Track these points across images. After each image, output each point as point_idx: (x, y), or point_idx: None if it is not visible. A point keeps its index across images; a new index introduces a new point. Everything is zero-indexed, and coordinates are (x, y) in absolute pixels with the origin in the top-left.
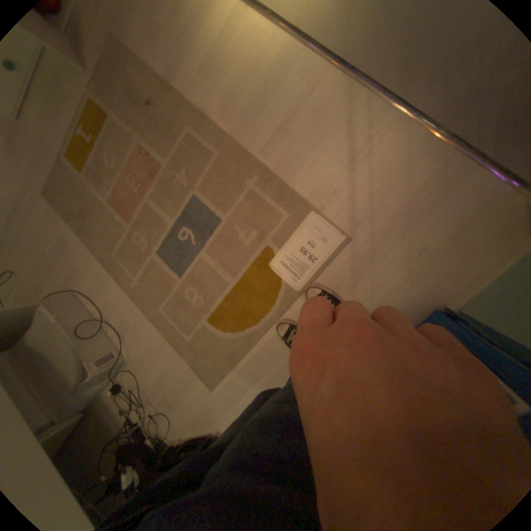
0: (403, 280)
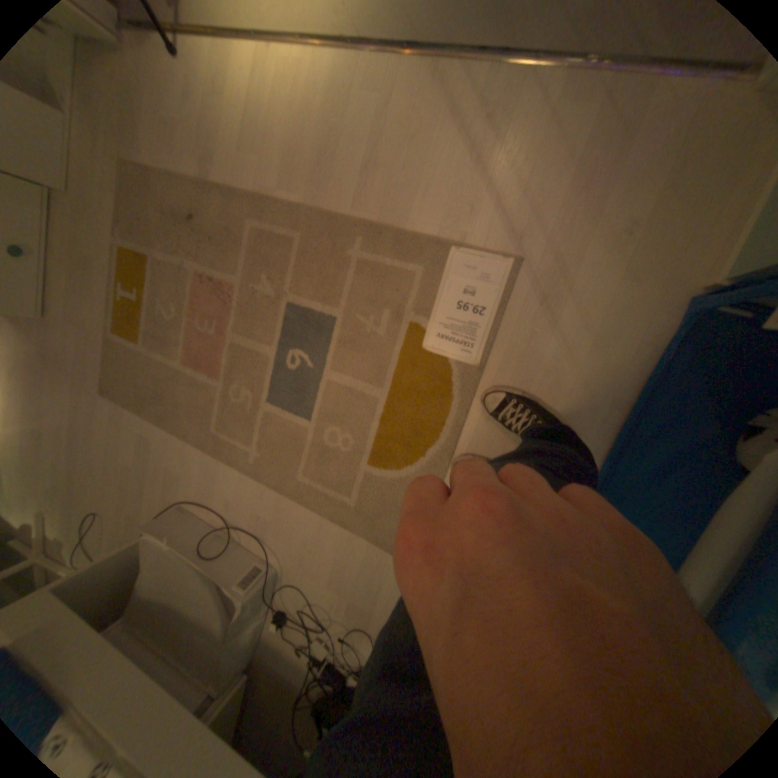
0: (623, 280)
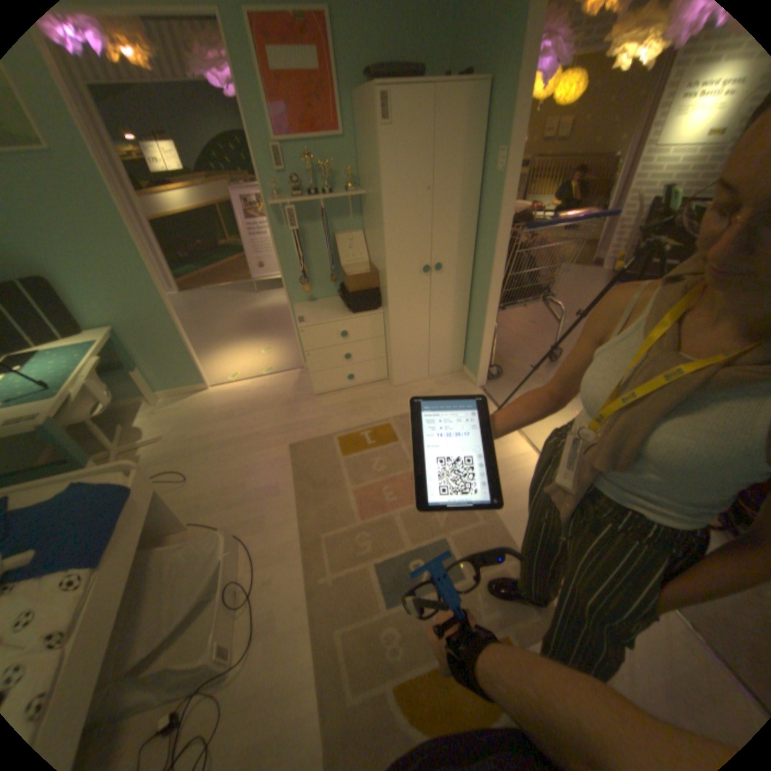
0: None
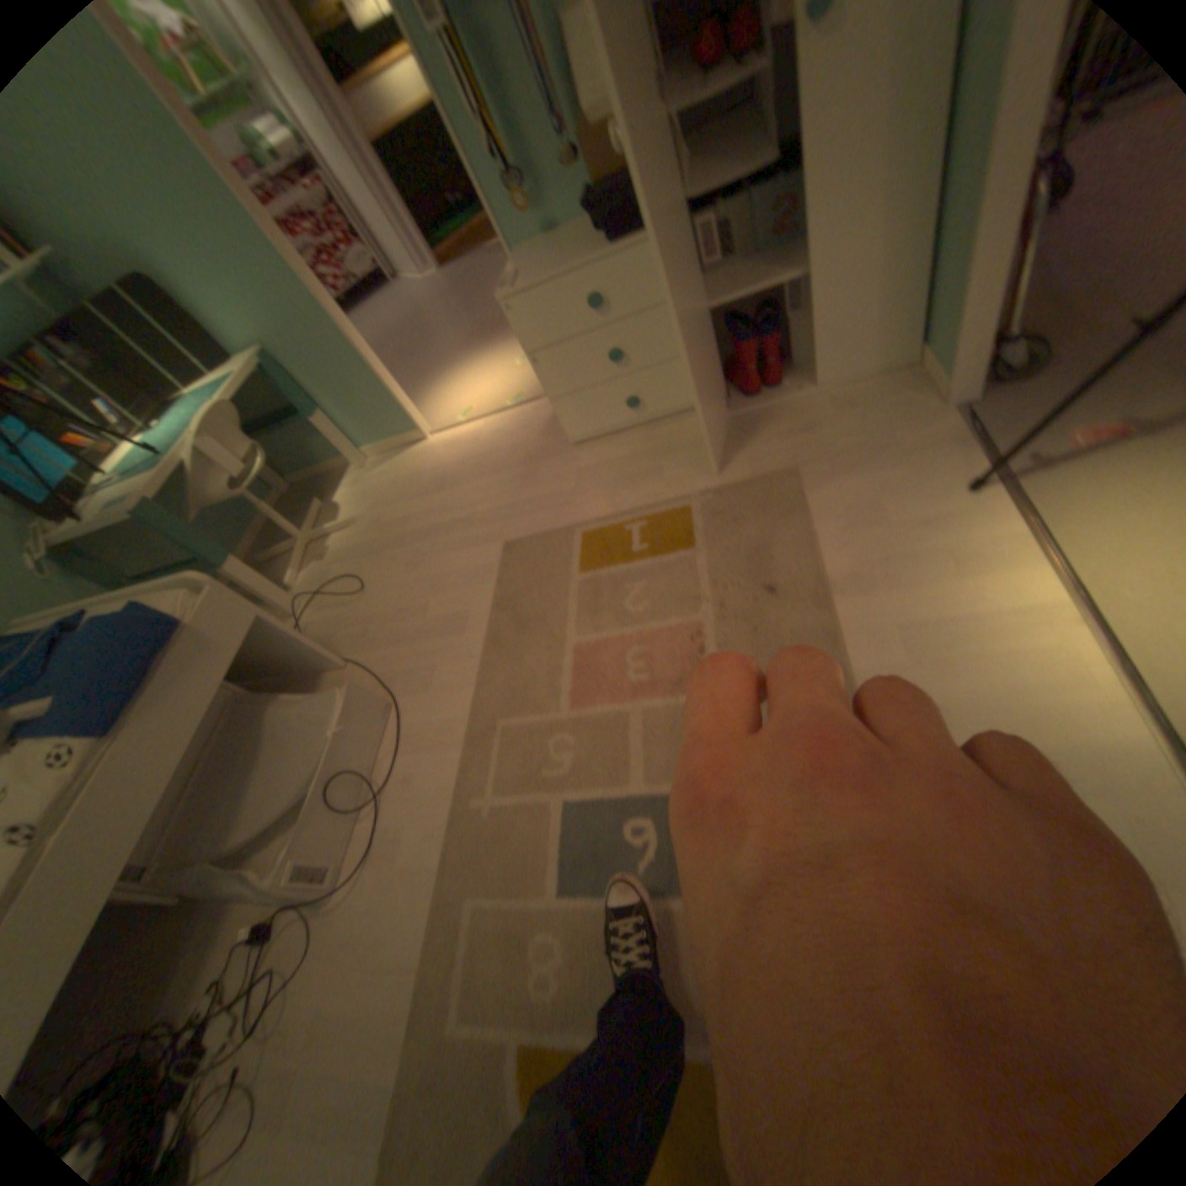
0: None
